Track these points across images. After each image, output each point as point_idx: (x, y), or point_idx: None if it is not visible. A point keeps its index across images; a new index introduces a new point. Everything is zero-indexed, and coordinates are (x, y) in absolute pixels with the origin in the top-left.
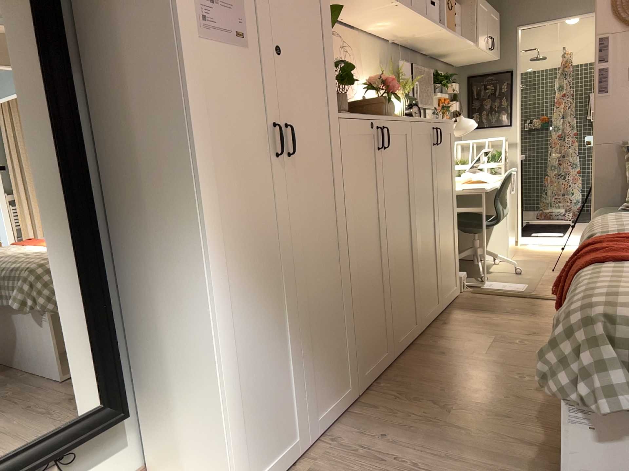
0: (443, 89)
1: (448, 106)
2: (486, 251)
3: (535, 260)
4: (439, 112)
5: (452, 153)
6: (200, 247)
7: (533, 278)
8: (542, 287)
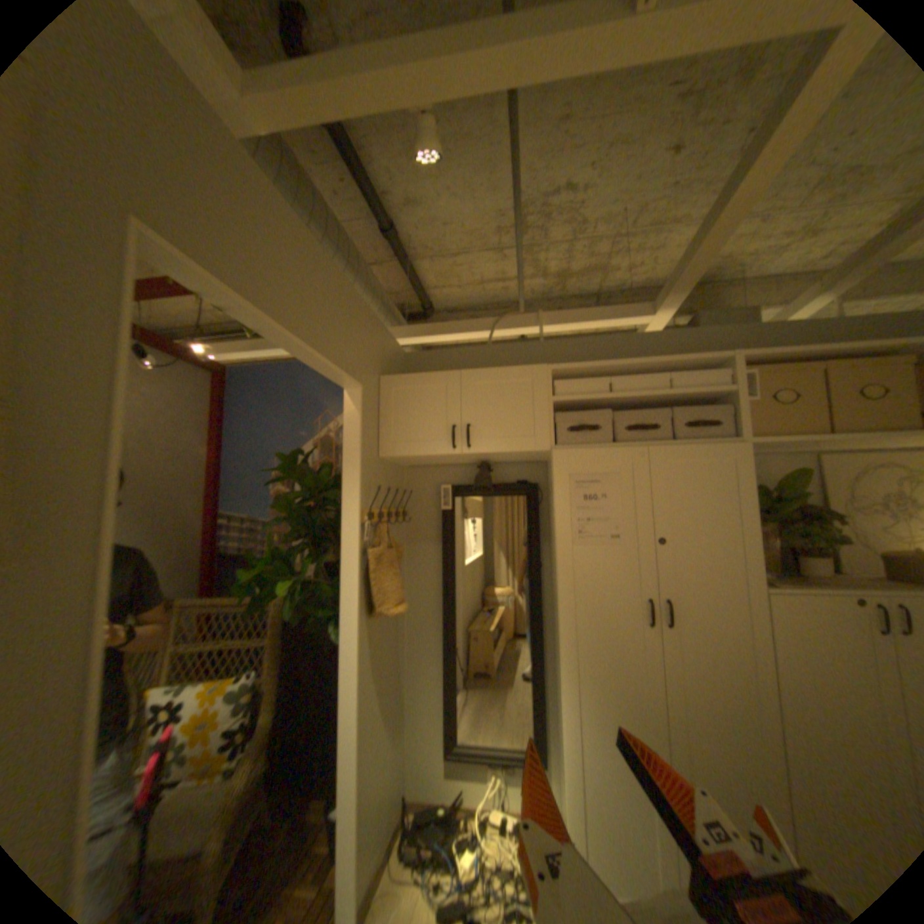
0: None
1: None
2: None
3: None
4: None
5: None
6: (562, 684)
7: None
8: None
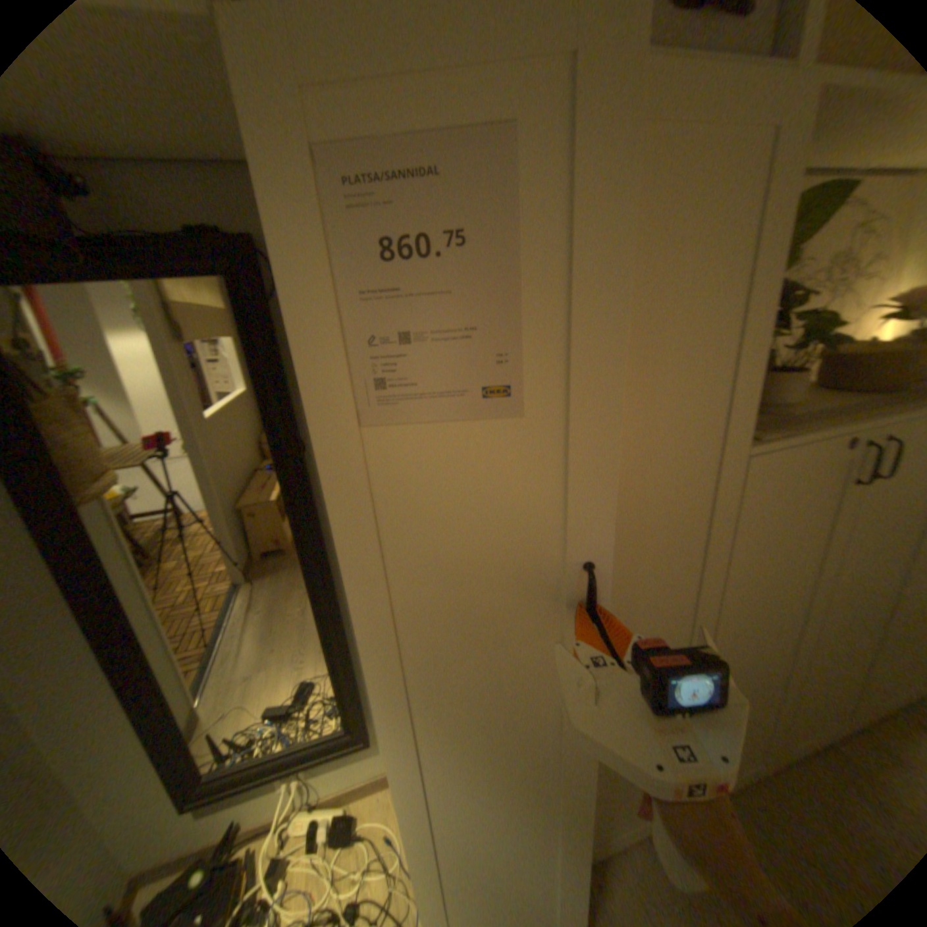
0: None
1: None
2: None
3: None
4: None
5: None
6: (379, 723)
7: None
8: None
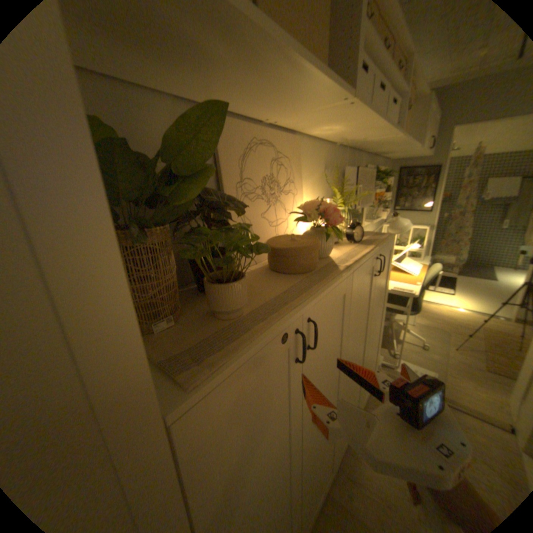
0: (381, 182)
1: (384, 197)
2: (401, 327)
3: (438, 331)
4: (377, 205)
5: (390, 267)
6: None
7: (442, 363)
8: (454, 385)
